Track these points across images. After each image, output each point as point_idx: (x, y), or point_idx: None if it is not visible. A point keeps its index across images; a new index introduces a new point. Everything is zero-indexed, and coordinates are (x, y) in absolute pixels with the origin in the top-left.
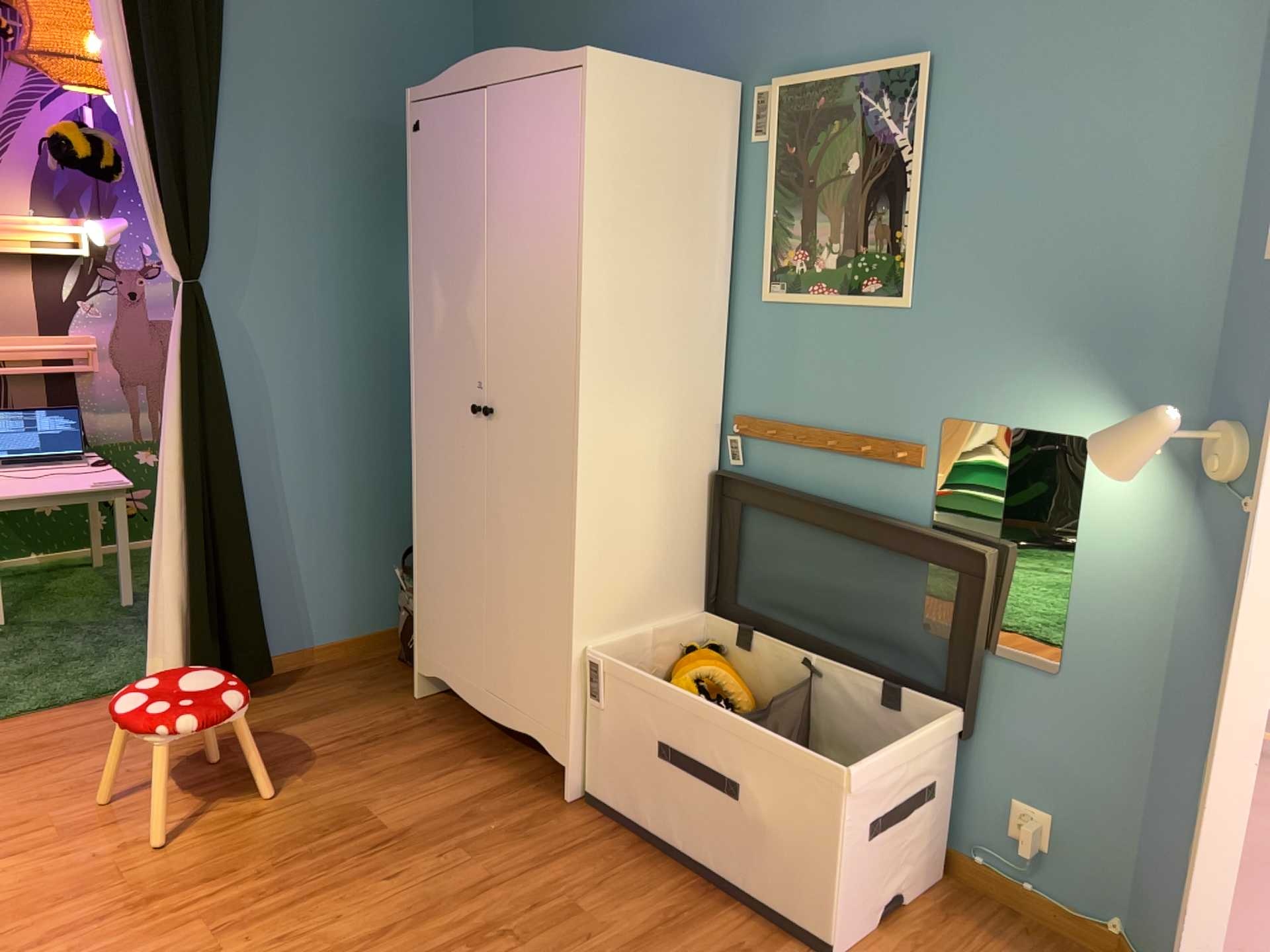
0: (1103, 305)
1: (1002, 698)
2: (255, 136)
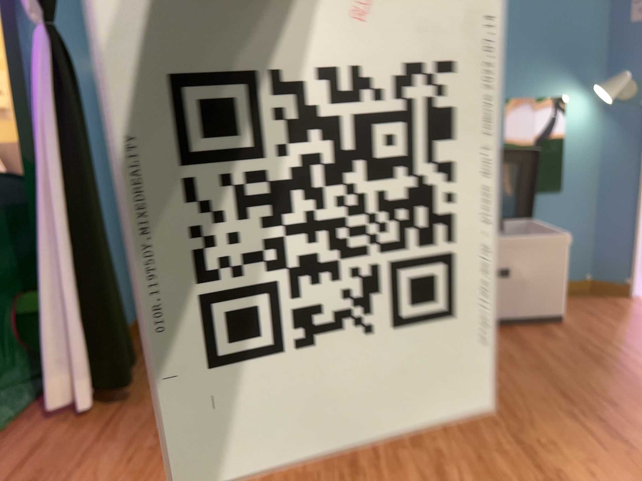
0: (569, 43)
1: (540, 210)
2: None
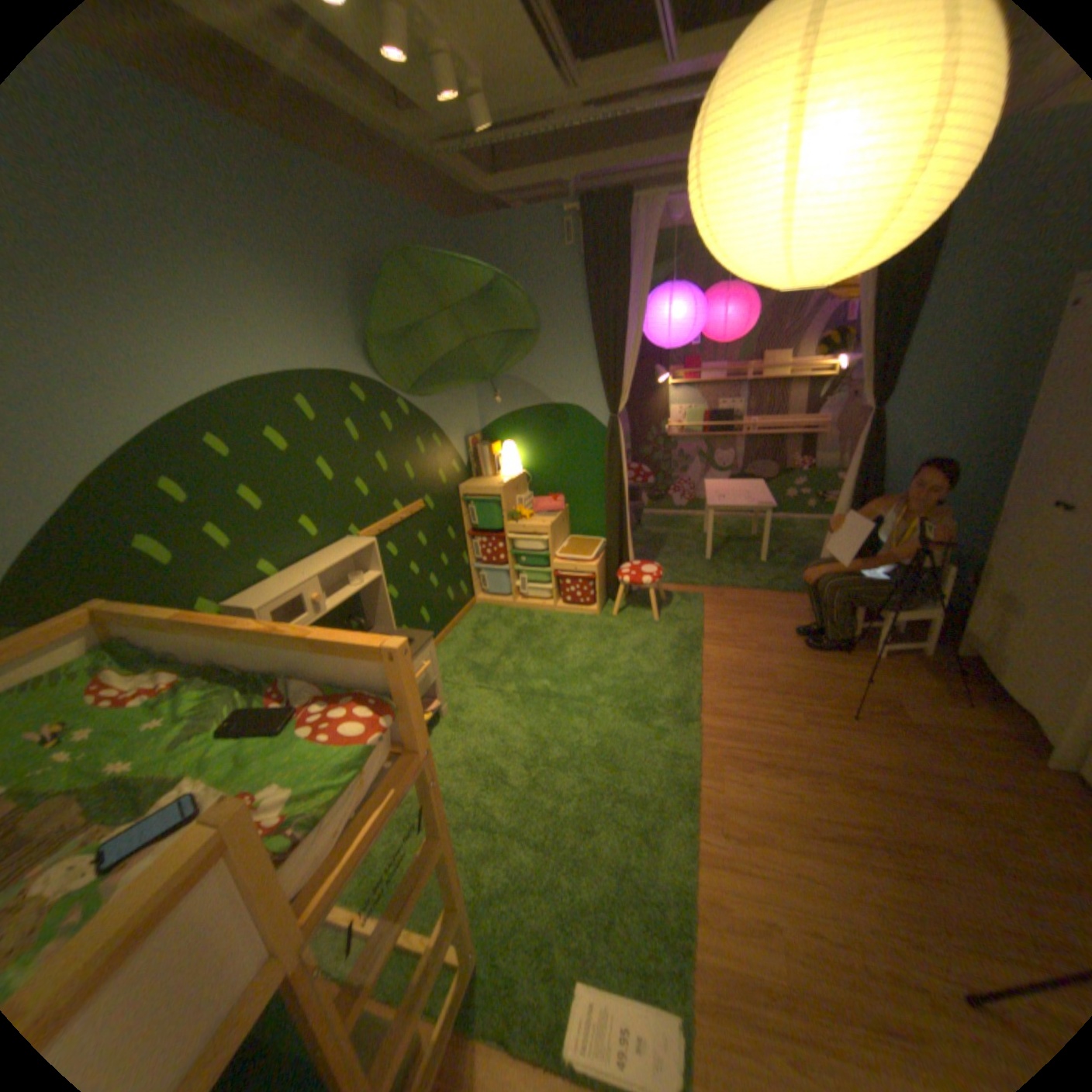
0: None
1: None
2: (941, 320)
